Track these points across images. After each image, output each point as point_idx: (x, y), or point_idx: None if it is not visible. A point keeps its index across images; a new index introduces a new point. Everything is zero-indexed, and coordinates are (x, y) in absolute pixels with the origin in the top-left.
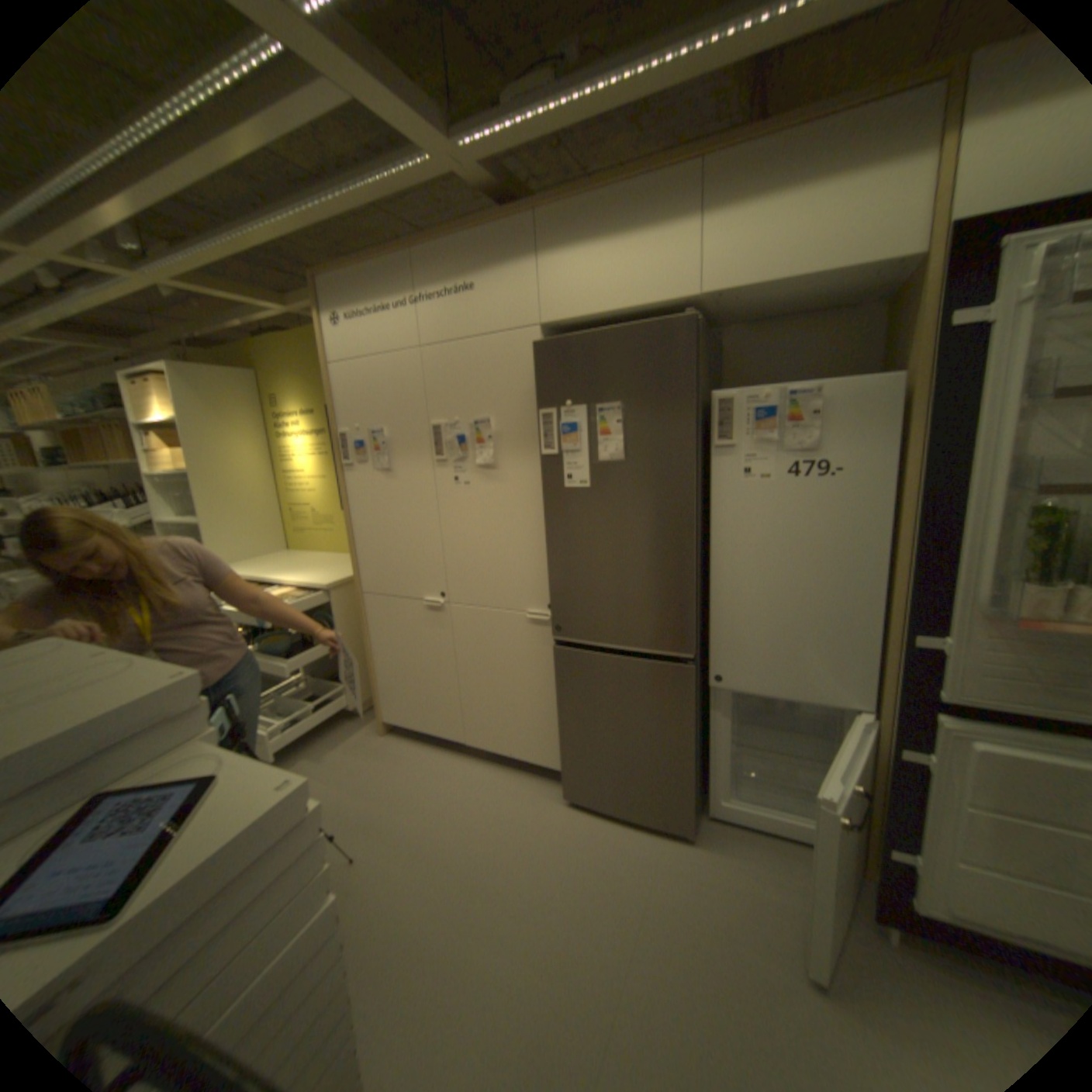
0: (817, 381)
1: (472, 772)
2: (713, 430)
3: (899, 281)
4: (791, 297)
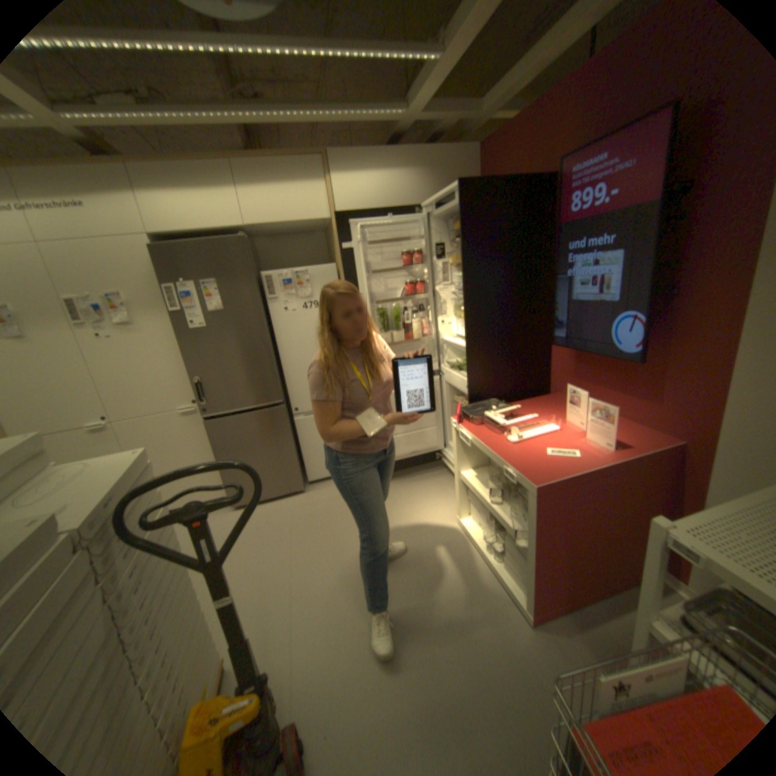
0: (304, 268)
1: None
2: (265, 291)
3: (325, 226)
4: (285, 228)
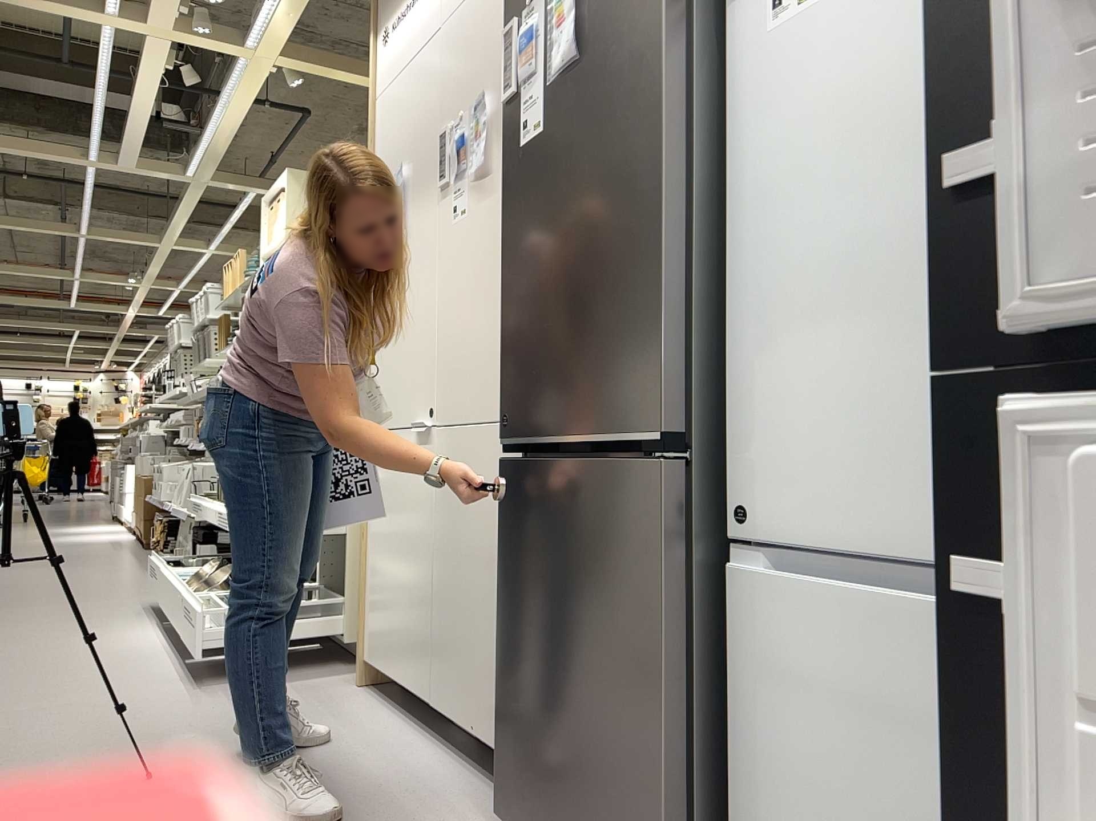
0: None
1: (418, 753)
2: None
3: None
4: None
